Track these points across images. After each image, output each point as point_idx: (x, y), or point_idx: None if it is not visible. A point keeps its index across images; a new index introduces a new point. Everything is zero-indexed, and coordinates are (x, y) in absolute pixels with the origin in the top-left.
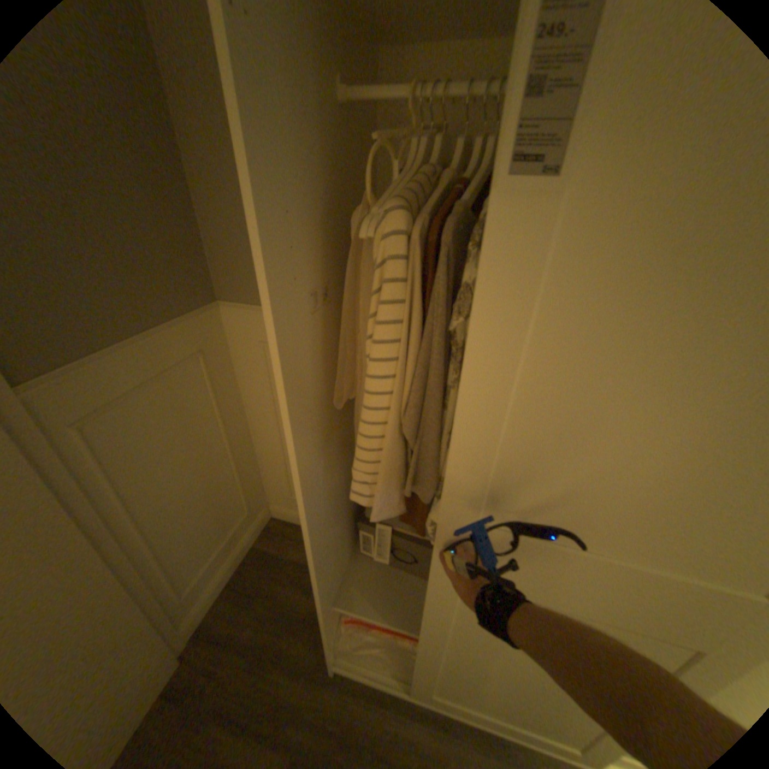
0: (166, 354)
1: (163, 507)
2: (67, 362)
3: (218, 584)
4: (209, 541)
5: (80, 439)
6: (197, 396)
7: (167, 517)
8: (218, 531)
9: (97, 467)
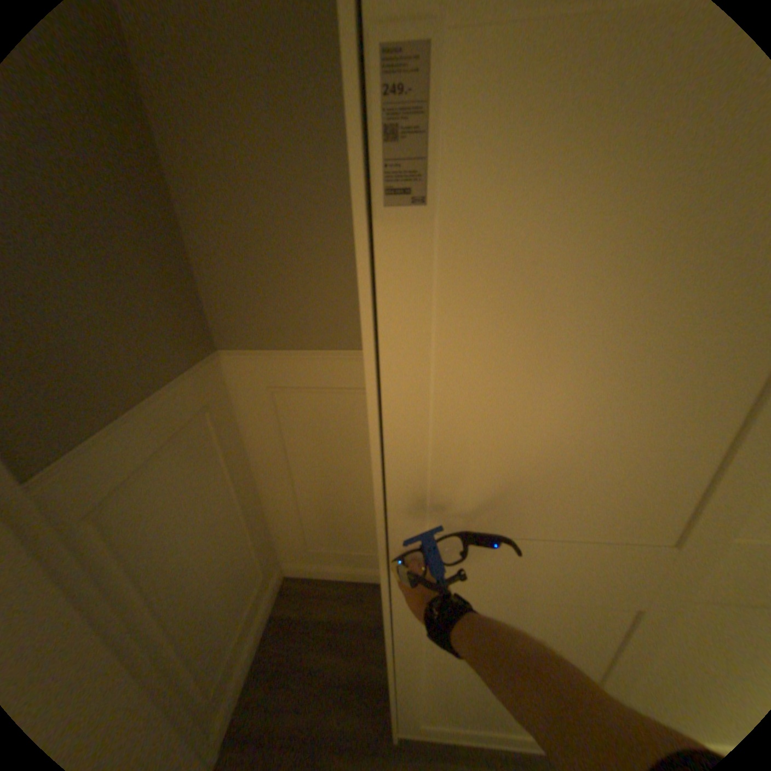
0: (176, 415)
1: (184, 593)
2: (80, 442)
3: (242, 669)
4: (230, 620)
5: (97, 532)
6: (207, 457)
7: (189, 602)
8: (237, 606)
9: (116, 561)
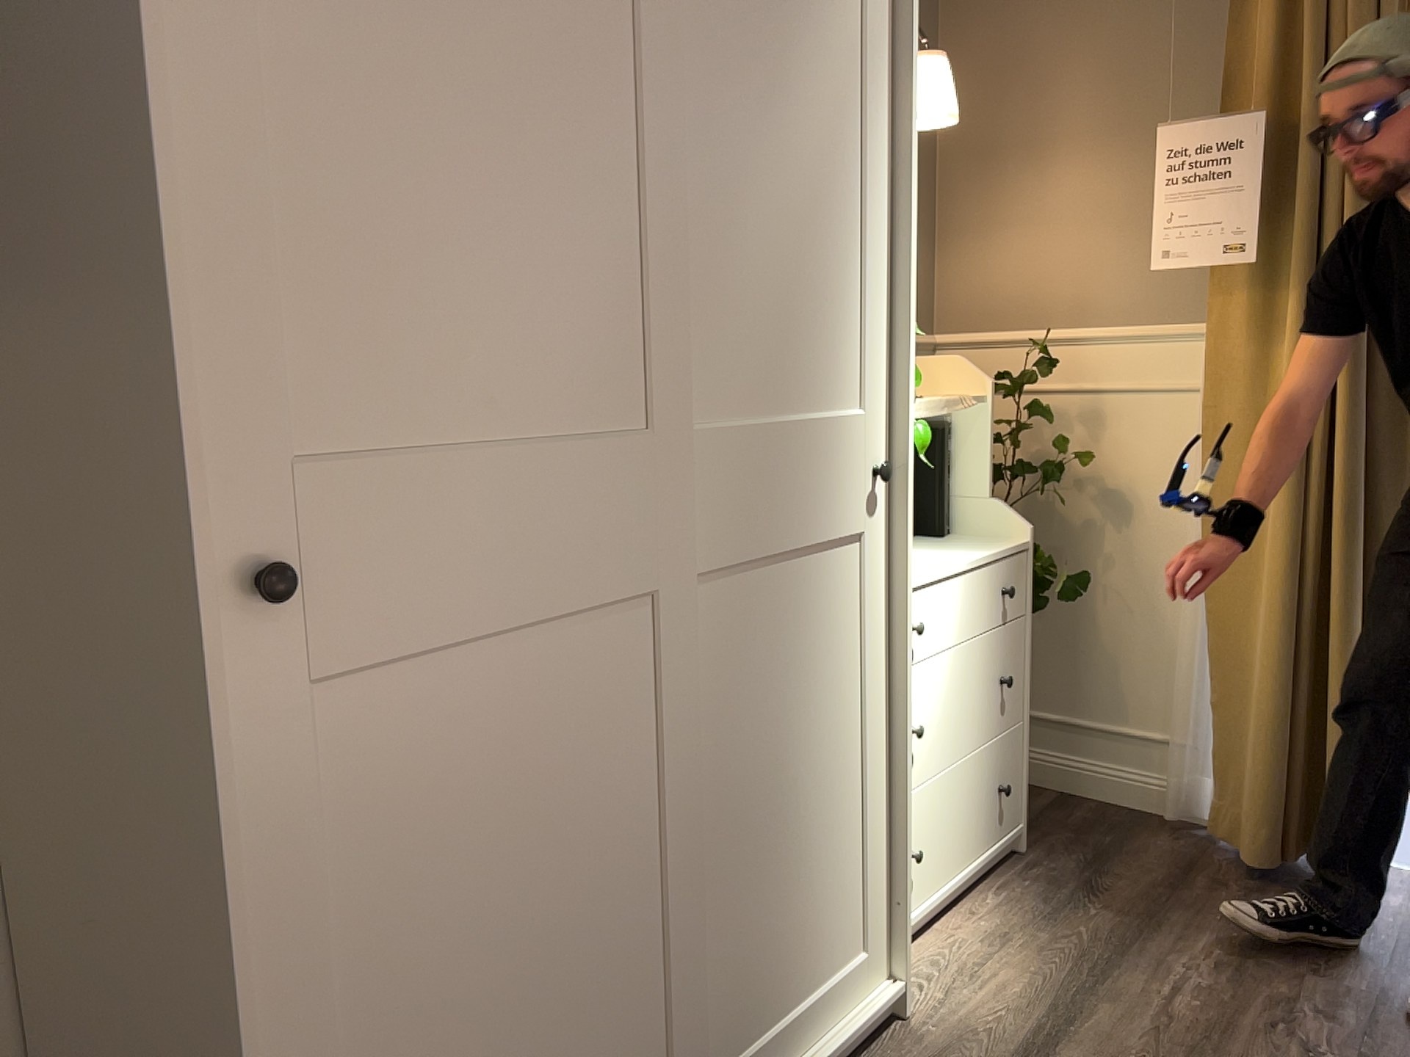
0: None
1: None
2: None
3: None
4: None
5: None
6: None
7: None
8: None
9: None
